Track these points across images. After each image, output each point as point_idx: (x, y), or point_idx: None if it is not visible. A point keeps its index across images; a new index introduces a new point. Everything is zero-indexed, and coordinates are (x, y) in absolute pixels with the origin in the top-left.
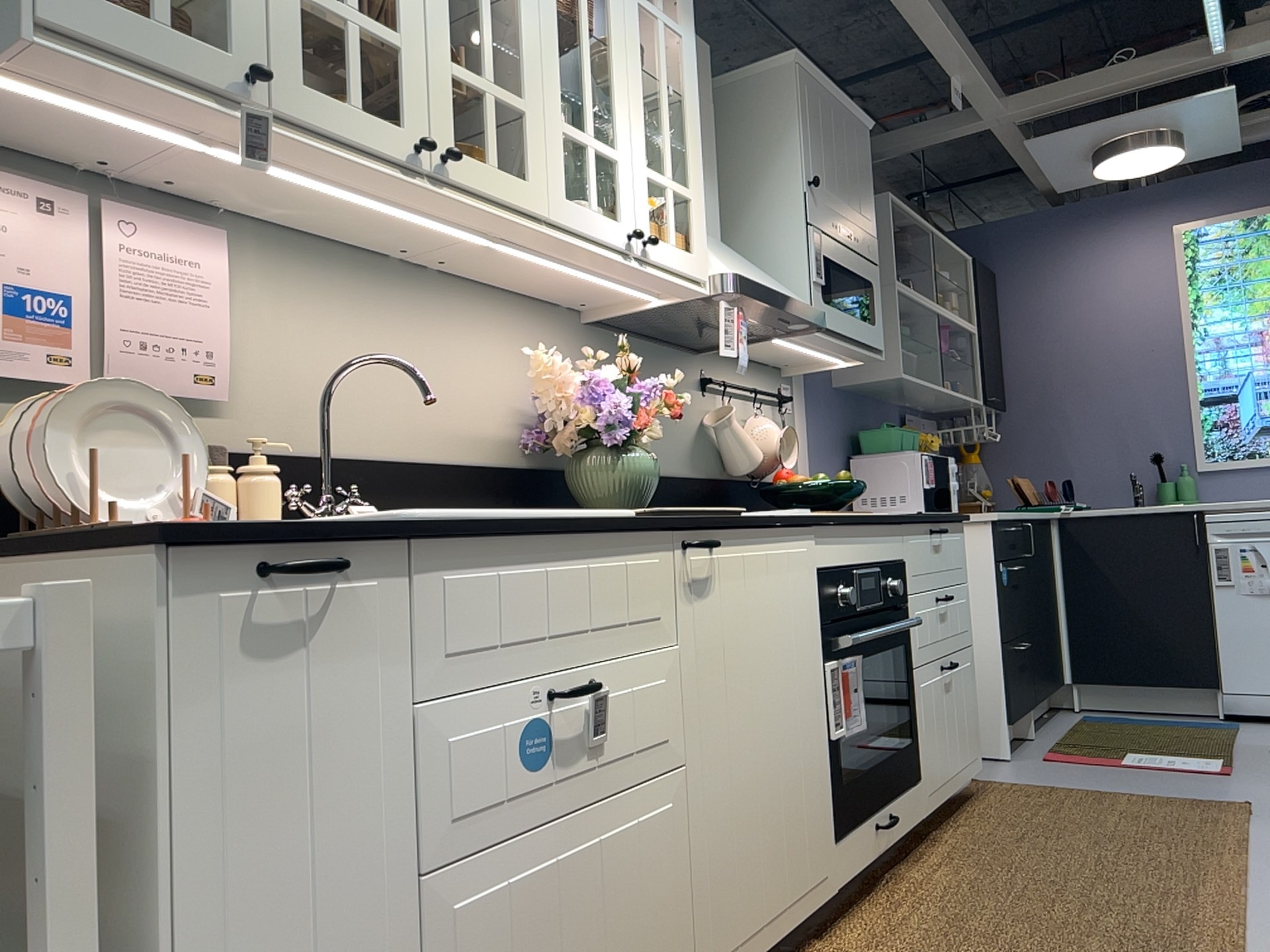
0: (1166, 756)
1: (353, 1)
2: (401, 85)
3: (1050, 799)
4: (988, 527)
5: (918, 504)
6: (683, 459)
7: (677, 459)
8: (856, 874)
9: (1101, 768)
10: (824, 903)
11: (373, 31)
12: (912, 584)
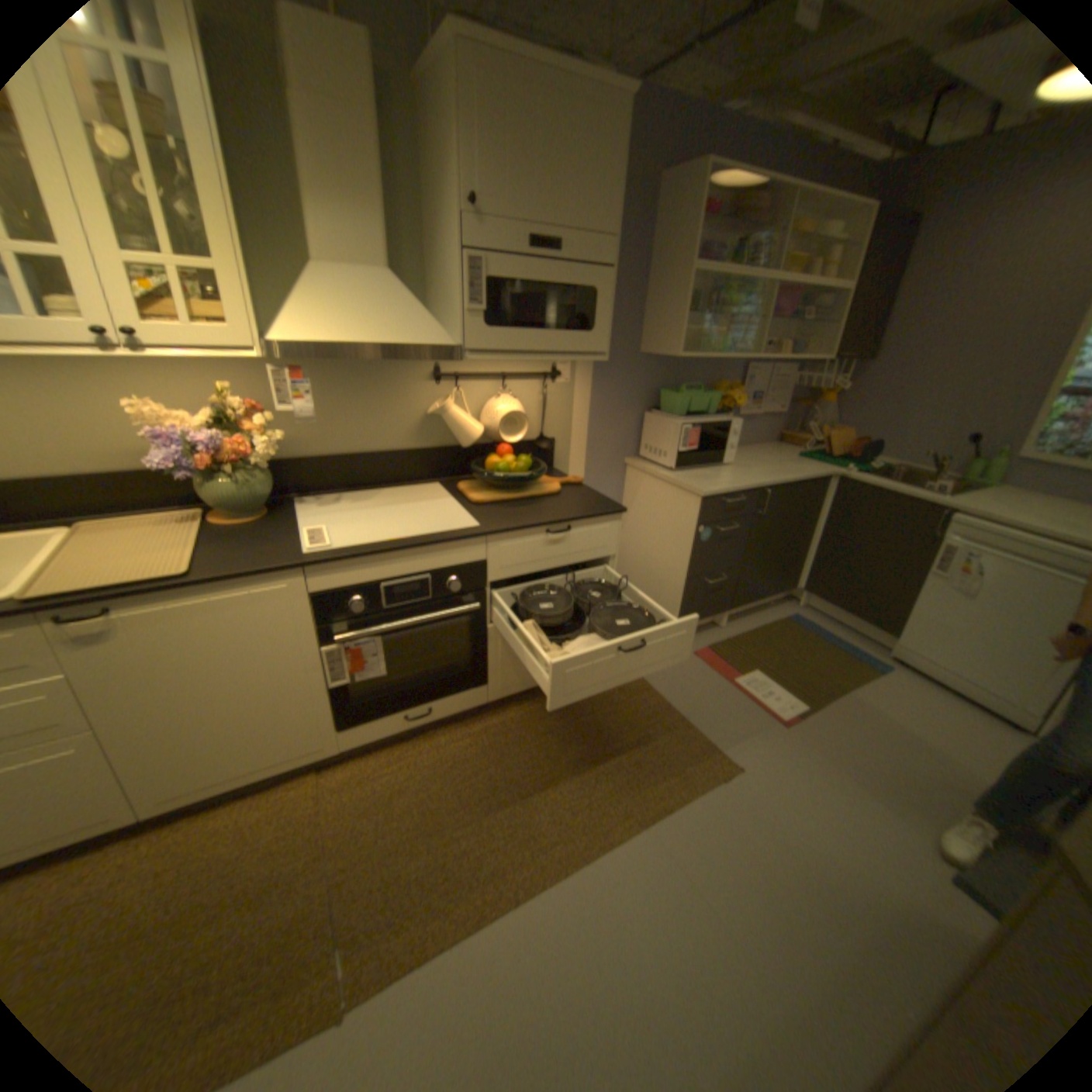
0: (775, 687)
1: None
2: None
3: (625, 701)
4: (699, 498)
5: (674, 460)
6: (403, 437)
7: (394, 438)
8: (370, 741)
9: (712, 680)
10: (320, 759)
11: None
12: (497, 573)
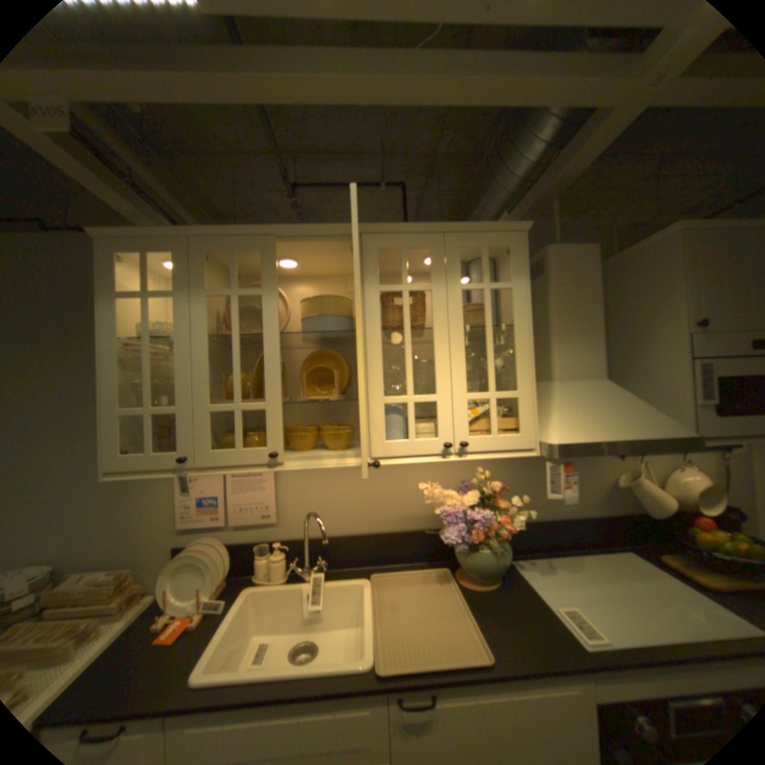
0: None
1: (239, 400)
2: (267, 426)
3: None
4: None
5: None
6: (593, 507)
7: (586, 507)
8: None
9: None
10: None
11: (250, 408)
12: None
